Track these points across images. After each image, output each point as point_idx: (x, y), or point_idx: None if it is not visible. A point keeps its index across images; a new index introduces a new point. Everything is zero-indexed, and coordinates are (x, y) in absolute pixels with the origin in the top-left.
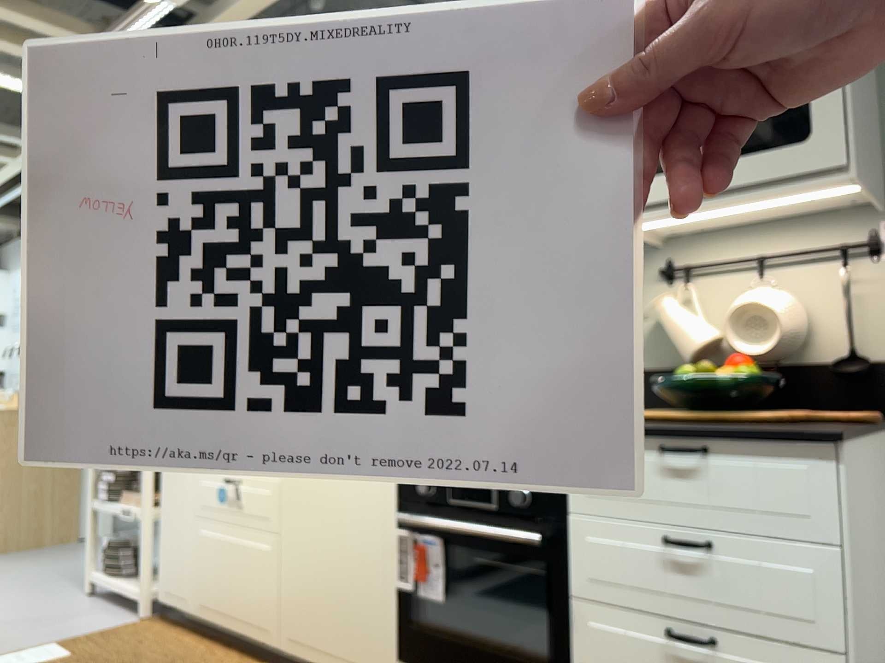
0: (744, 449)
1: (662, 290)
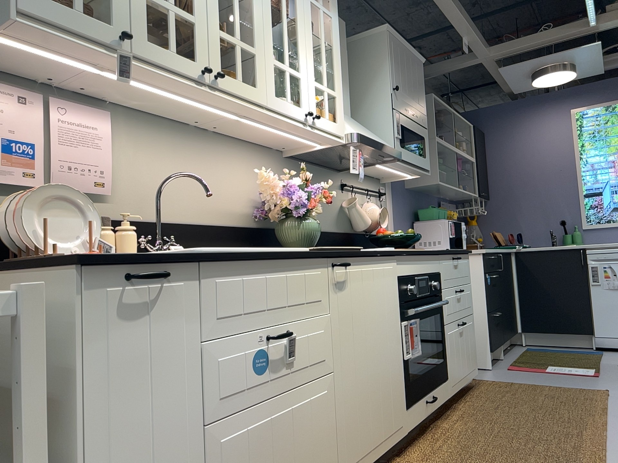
0: (462, 257)
1: (342, 194)
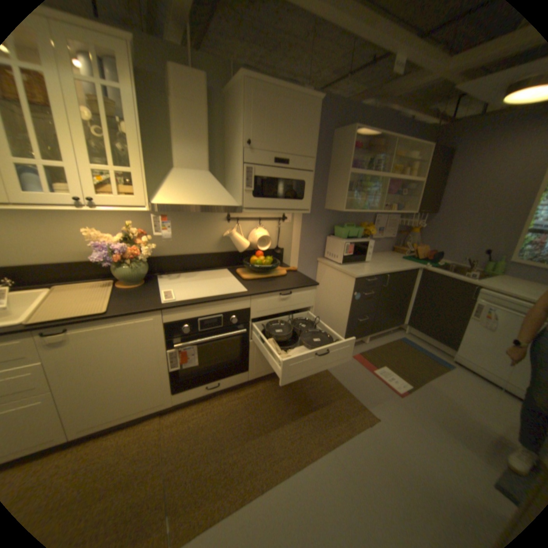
0: (299, 290)
1: (226, 225)
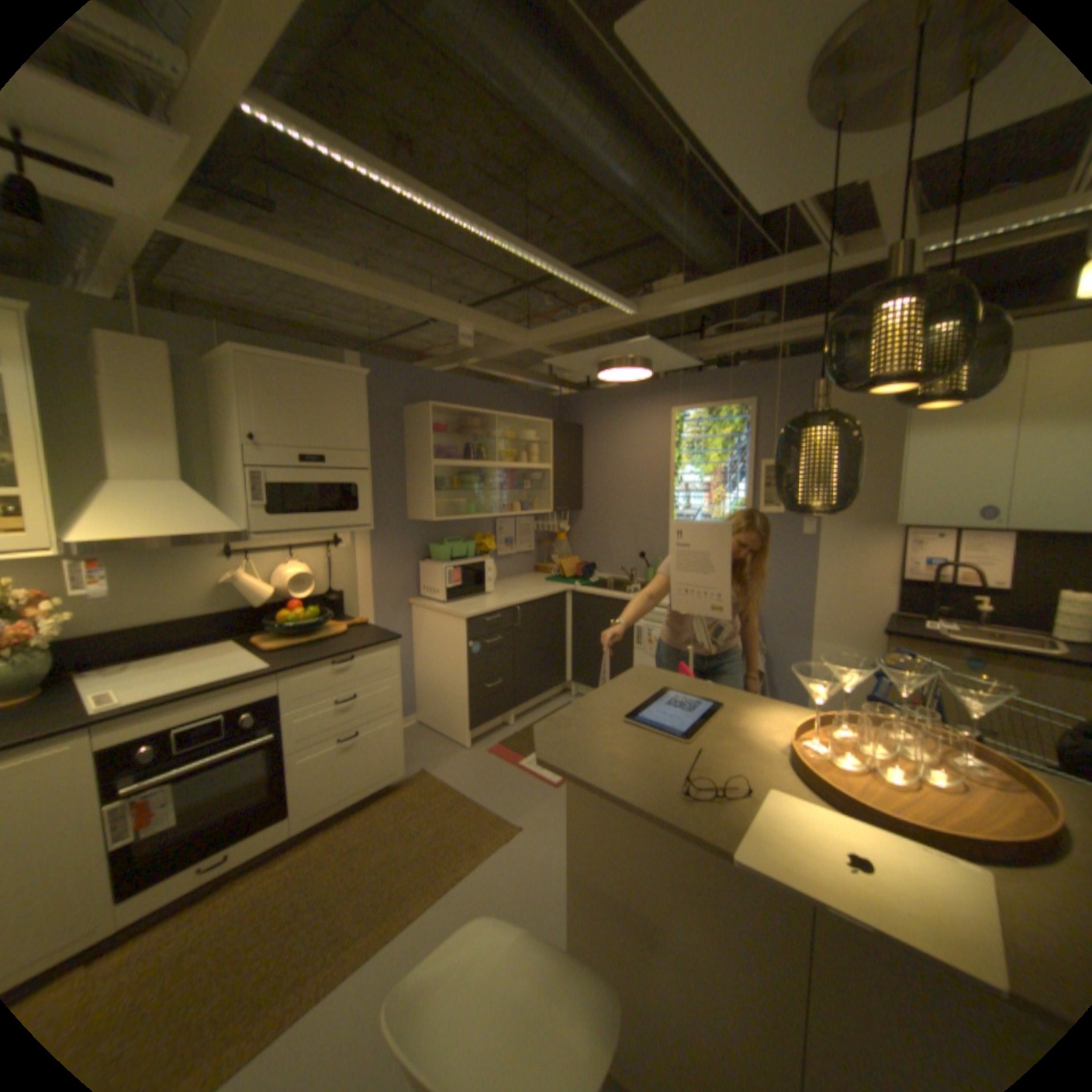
0: (368, 651)
1: (224, 562)
